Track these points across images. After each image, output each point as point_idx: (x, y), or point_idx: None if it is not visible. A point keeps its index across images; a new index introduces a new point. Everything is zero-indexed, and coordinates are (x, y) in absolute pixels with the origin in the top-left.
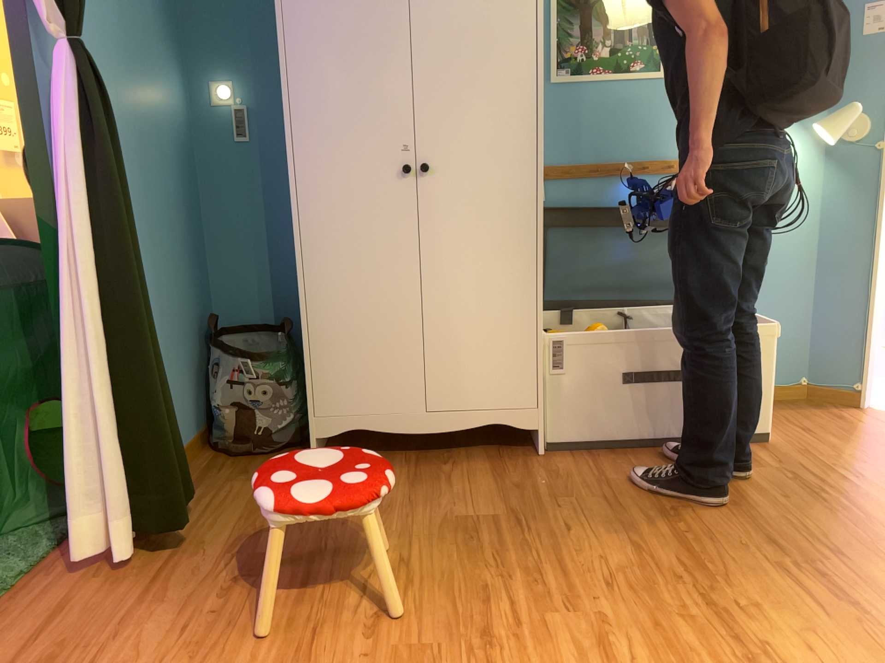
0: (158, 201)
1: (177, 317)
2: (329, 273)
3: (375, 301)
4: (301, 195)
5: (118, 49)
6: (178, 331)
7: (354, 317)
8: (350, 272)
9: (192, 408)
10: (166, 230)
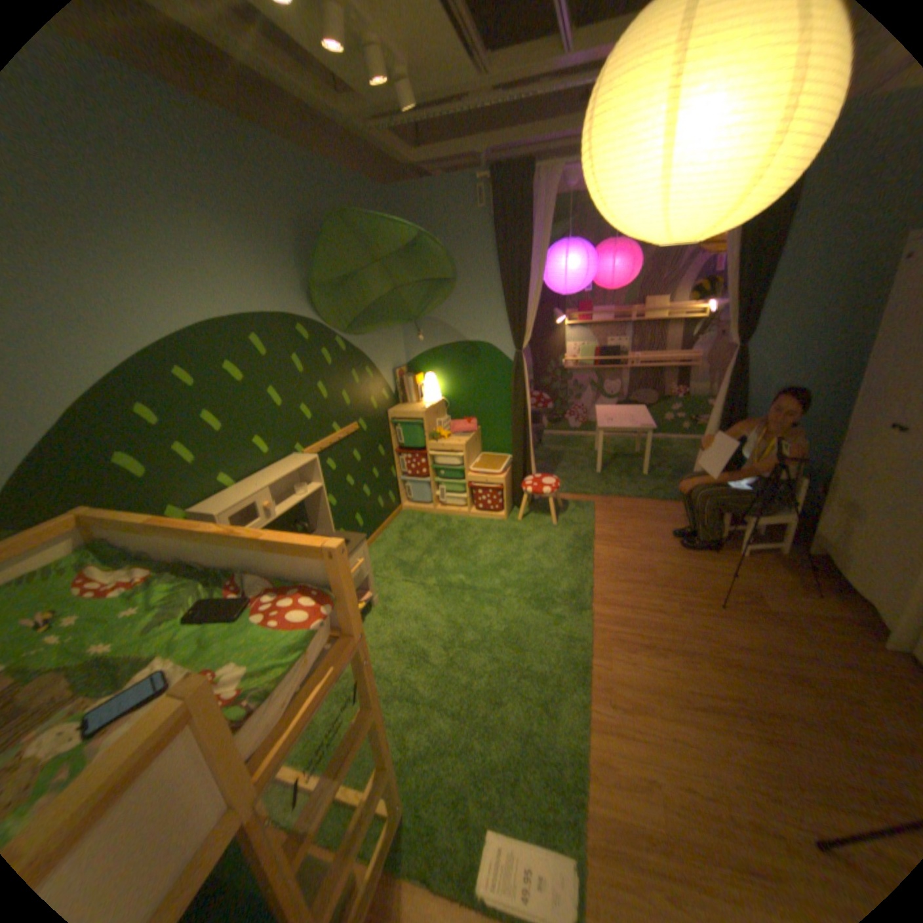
0: (831, 400)
1: (822, 457)
2: (848, 468)
3: (856, 495)
4: (854, 421)
5: (823, 329)
6: (820, 463)
7: (847, 497)
8: (855, 473)
9: (815, 502)
10: (833, 415)
